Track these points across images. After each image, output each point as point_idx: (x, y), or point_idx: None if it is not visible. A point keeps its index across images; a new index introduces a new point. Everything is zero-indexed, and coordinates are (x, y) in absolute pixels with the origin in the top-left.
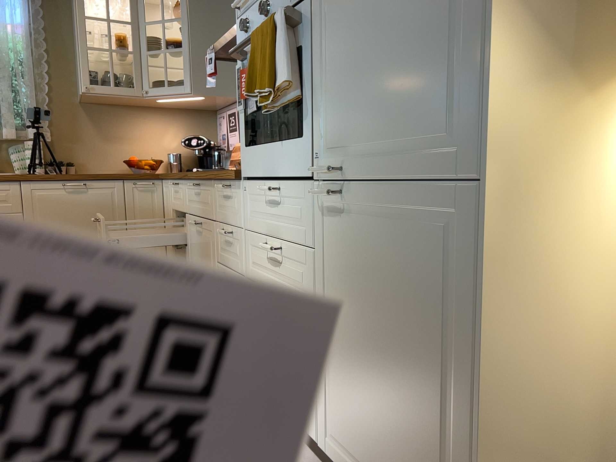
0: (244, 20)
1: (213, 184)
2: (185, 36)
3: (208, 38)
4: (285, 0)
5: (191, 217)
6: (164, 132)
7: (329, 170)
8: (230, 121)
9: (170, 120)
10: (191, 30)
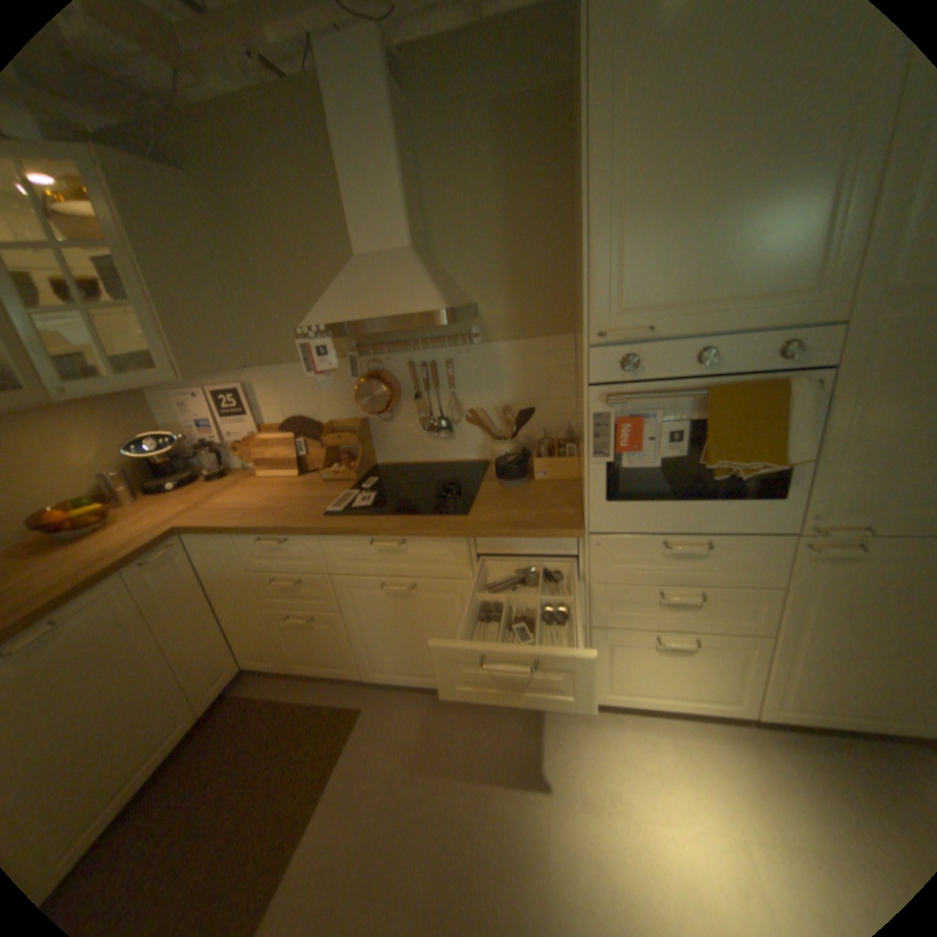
0: (635, 359)
1: (468, 540)
2: (128, 280)
3: (171, 279)
4: (758, 358)
5: (358, 579)
6: (65, 443)
7: (864, 534)
8: (219, 403)
9: (66, 419)
10: (131, 266)
